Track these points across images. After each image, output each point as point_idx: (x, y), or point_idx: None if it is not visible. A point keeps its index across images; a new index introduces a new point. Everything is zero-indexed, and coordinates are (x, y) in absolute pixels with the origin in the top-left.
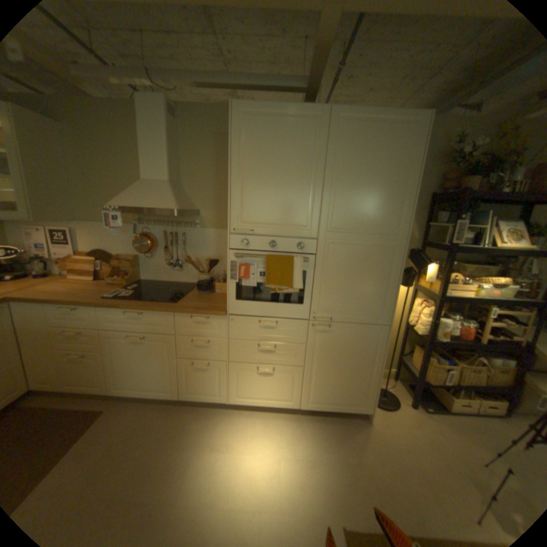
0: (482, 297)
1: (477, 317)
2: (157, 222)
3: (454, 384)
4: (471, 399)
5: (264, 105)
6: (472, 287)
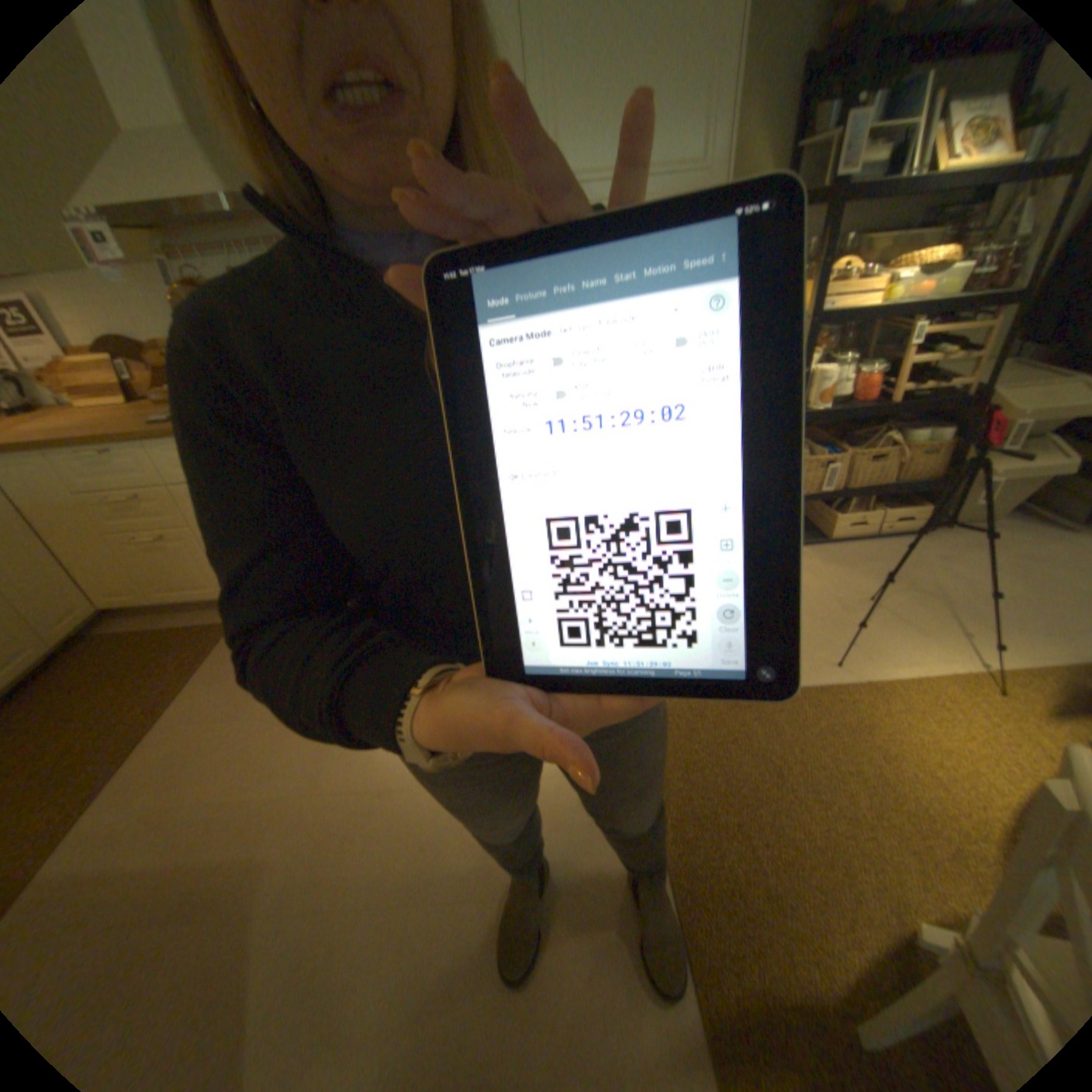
0: (896, 301)
1: (890, 353)
2: (204, 249)
3: (836, 487)
4: (868, 512)
5: None
6: (877, 282)
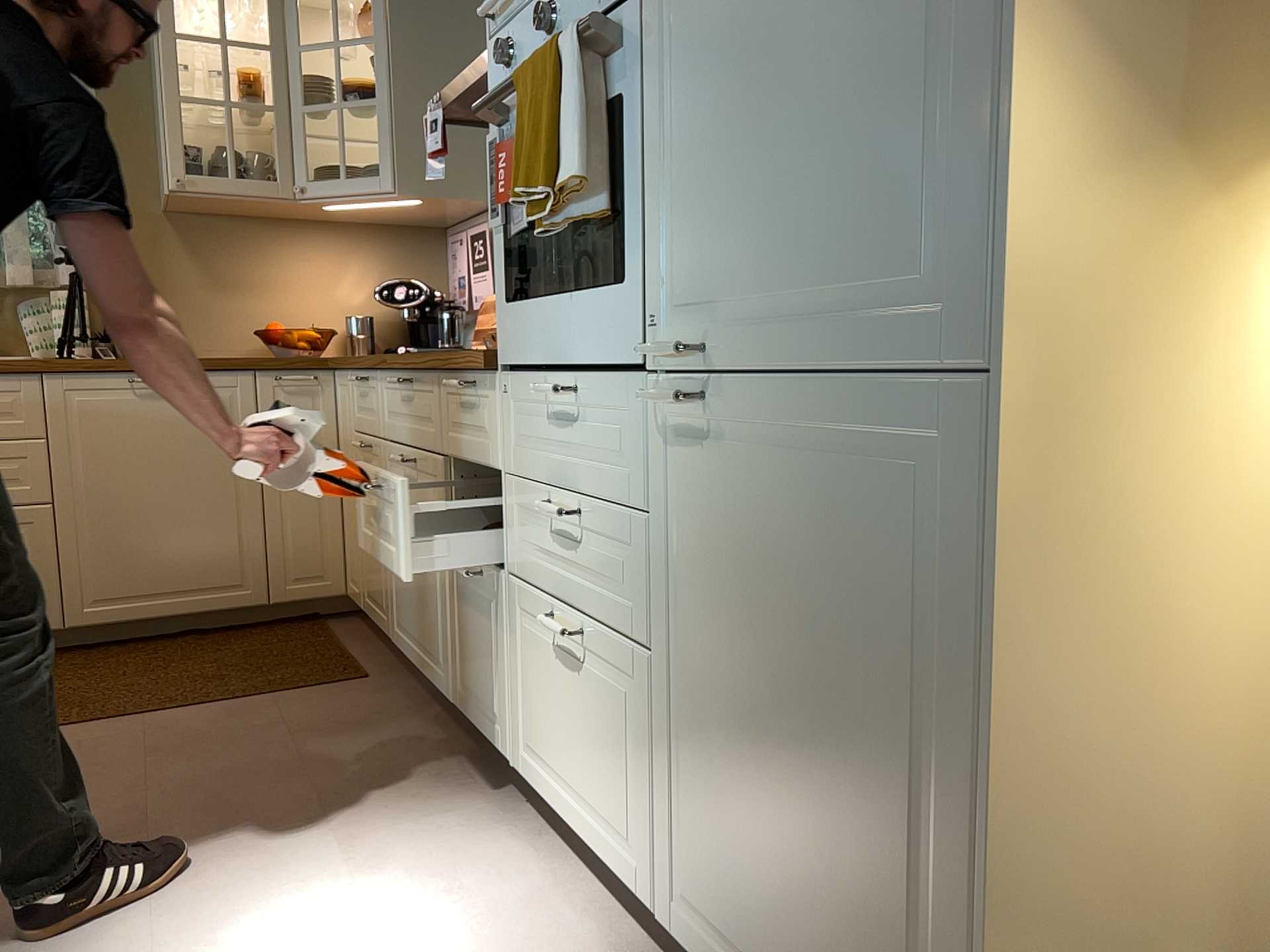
0: None
1: None
2: None
3: None
4: None
5: None
6: None
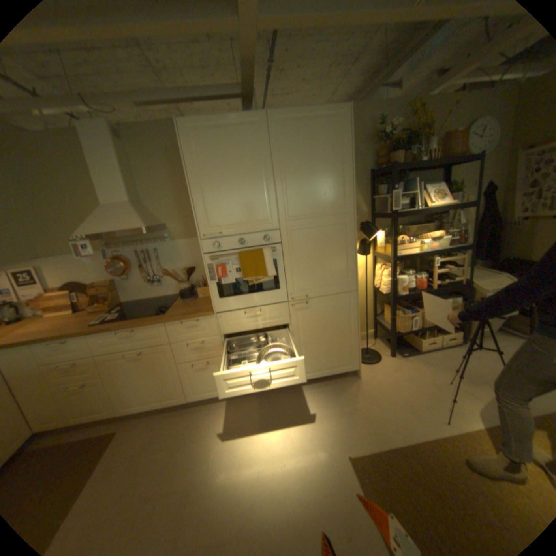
0: (424, 251)
1: (426, 269)
2: (125, 244)
3: (418, 327)
4: (435, 337)
5: (206, 120)
6: (415, 244)
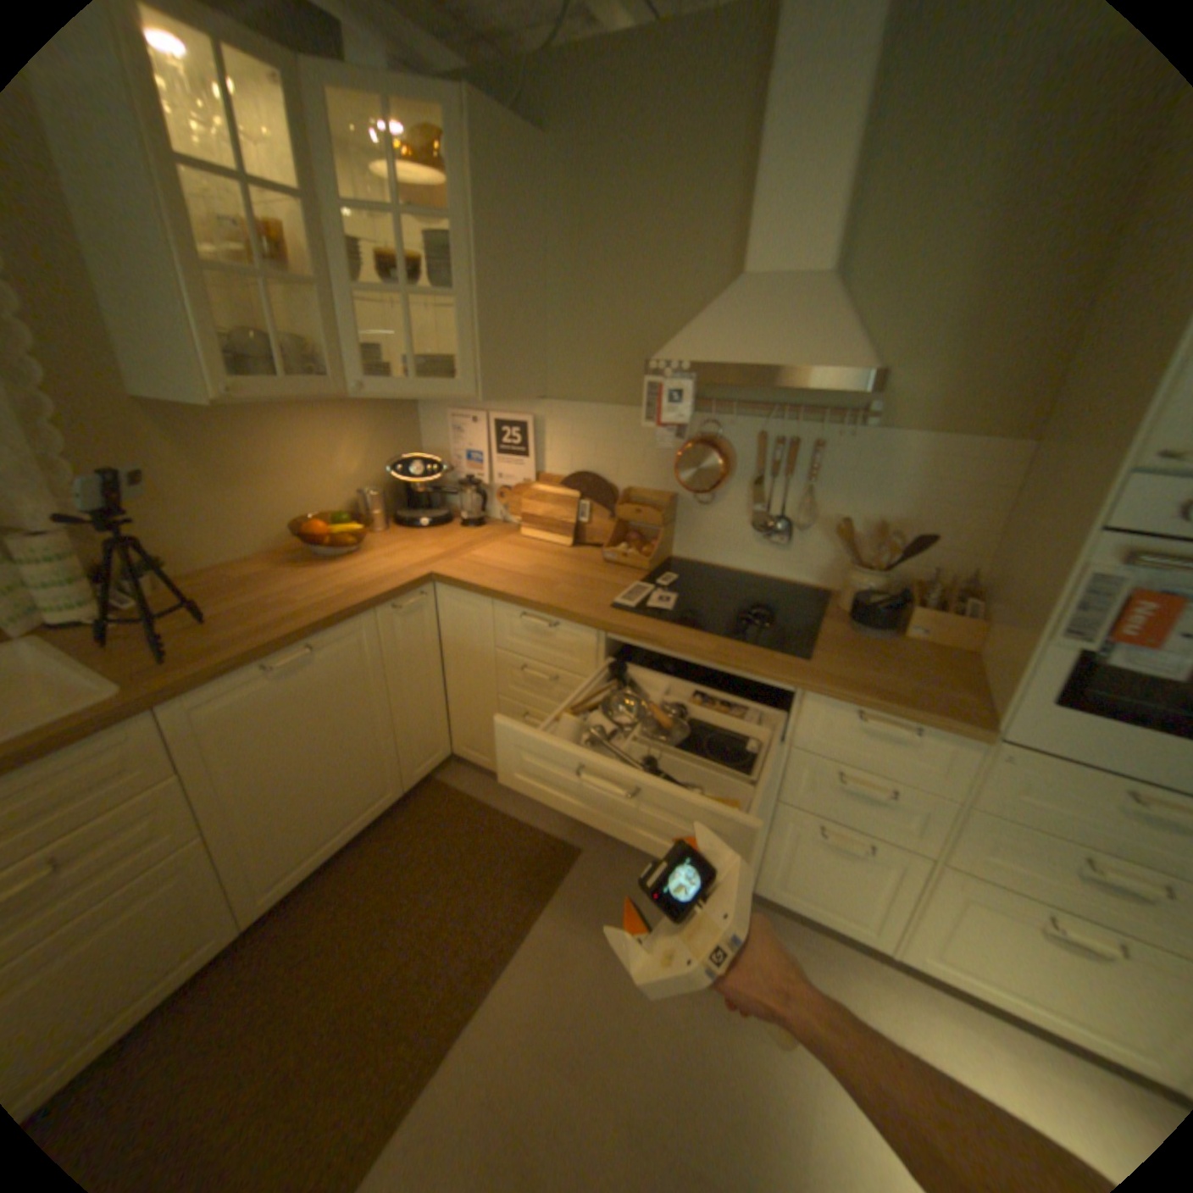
0: None
1: None
2: (749, 406)
3: None
4: None
5: None
6: None
